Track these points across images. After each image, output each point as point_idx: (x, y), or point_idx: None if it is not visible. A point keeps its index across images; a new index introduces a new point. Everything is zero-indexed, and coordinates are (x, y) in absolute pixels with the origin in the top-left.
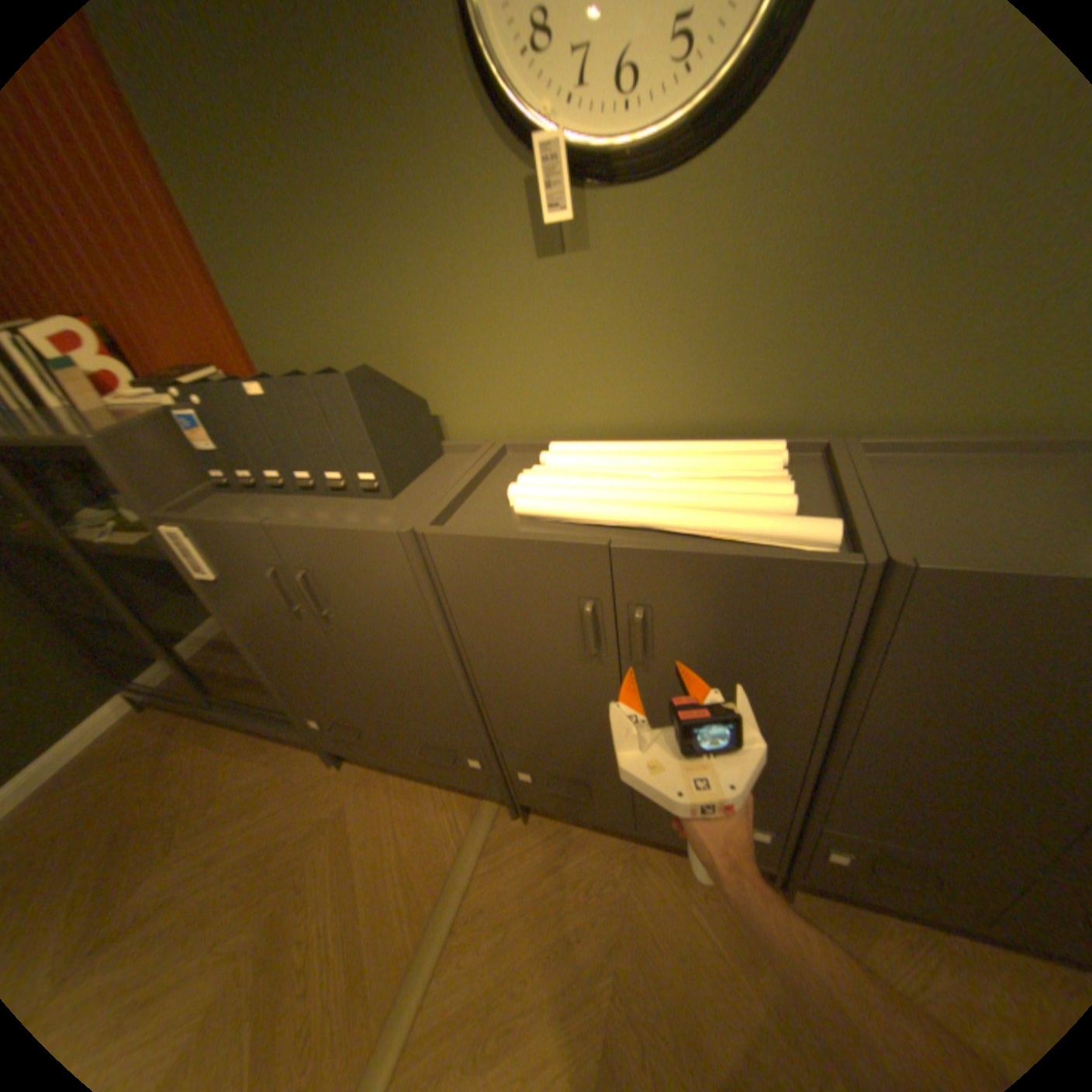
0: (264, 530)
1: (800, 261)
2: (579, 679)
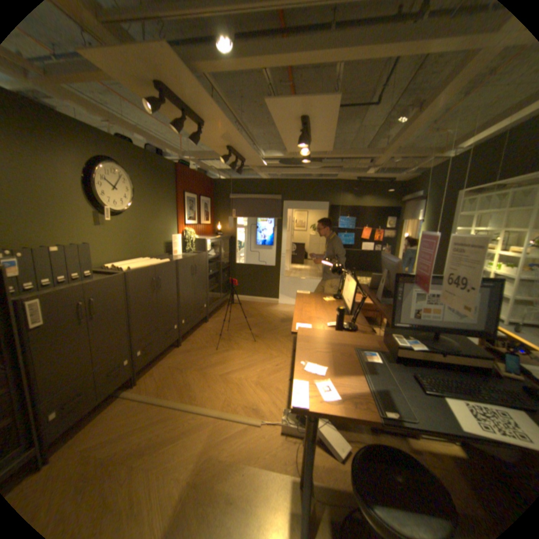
0: (81, 286)
1: (134, 231)
2: (151, 300)
